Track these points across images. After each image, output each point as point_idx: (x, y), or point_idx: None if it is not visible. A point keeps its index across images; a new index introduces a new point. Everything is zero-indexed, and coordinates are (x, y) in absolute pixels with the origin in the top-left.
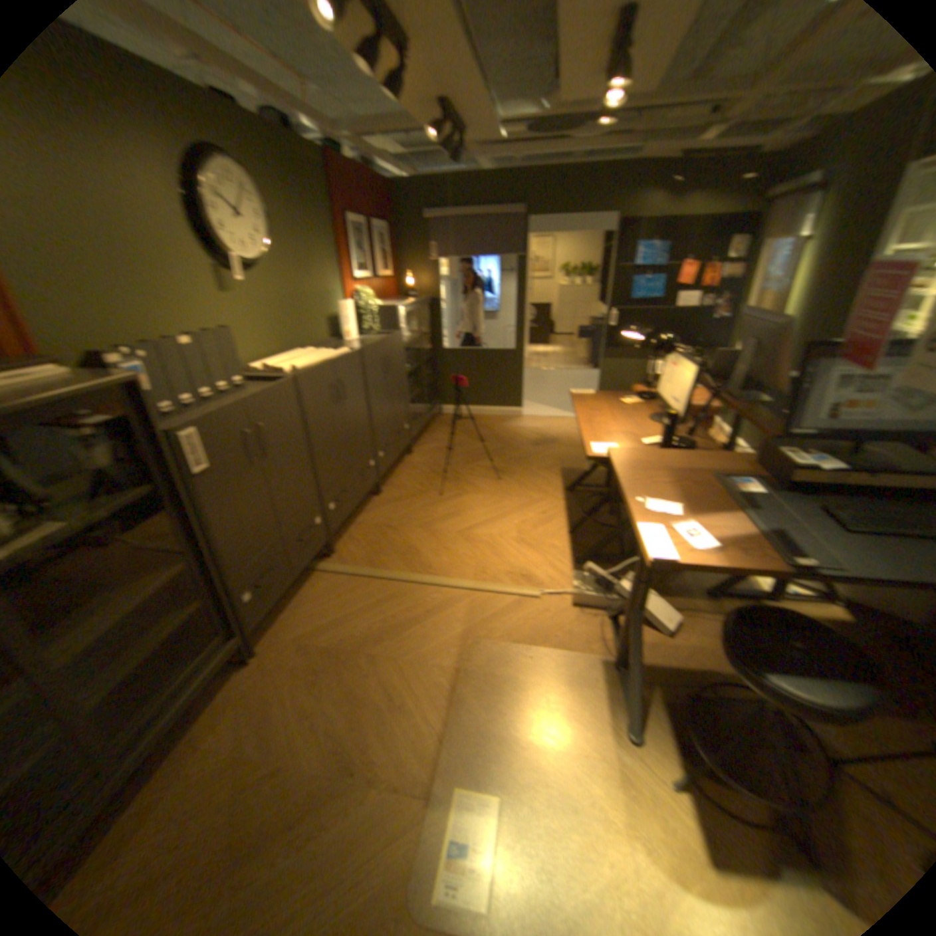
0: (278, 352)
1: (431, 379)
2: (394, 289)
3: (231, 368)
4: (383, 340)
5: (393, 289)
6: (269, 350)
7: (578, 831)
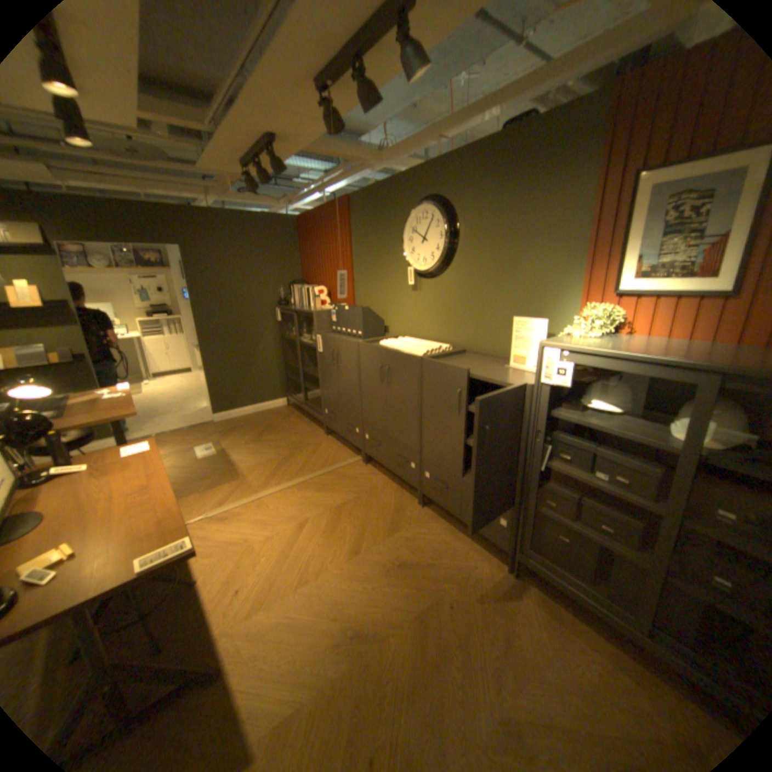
0: (446, 343)
1: None
2: None
3: (360, 328)
4: (471, 374)
5: None
6: (438, 339)
7: (169, 466)
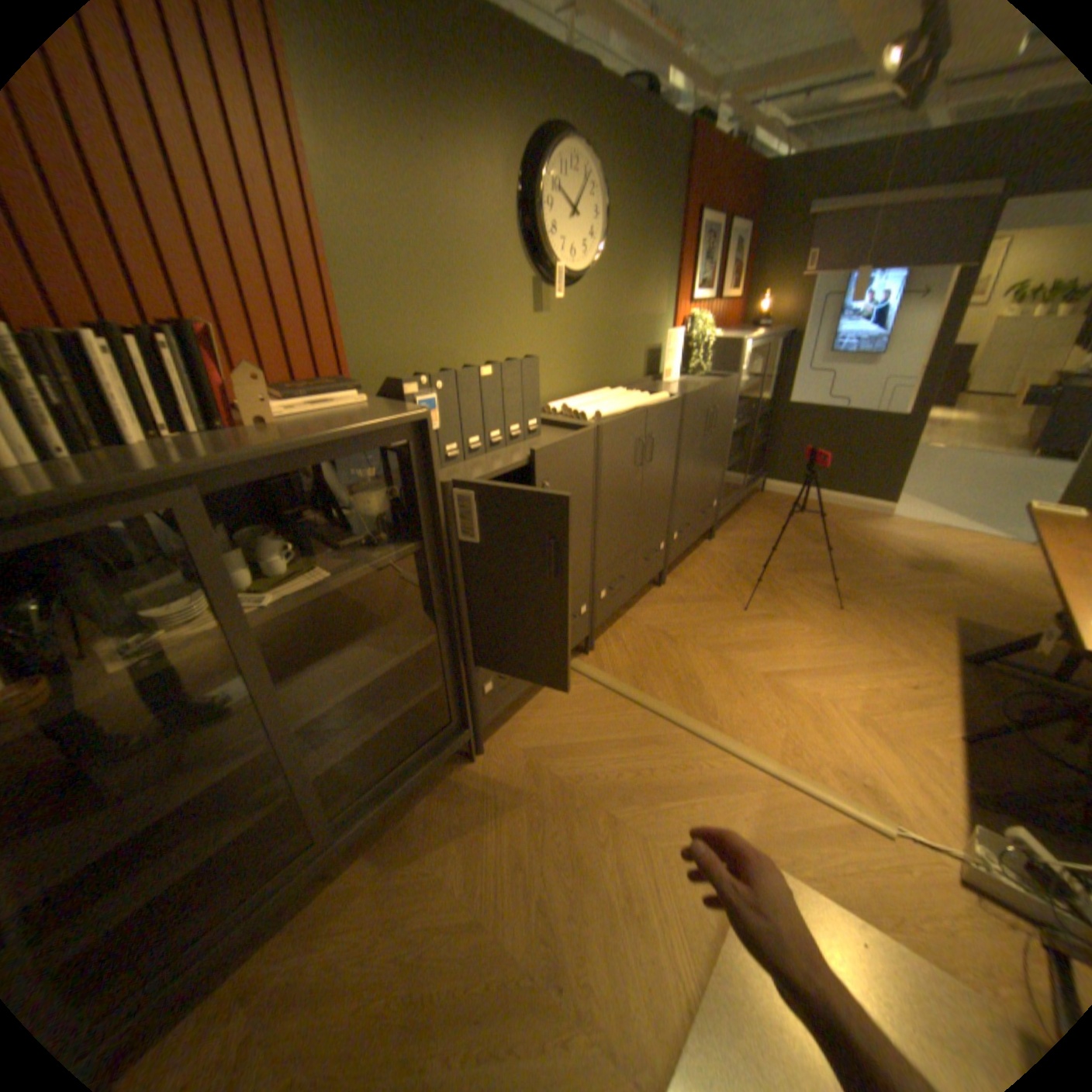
0: (585, 391)
1: (762, 443)
2: (742, 316)
3: (532, 410)
4: (717, 387)
5: (739, 317)
6: (576, 388)
7: None
